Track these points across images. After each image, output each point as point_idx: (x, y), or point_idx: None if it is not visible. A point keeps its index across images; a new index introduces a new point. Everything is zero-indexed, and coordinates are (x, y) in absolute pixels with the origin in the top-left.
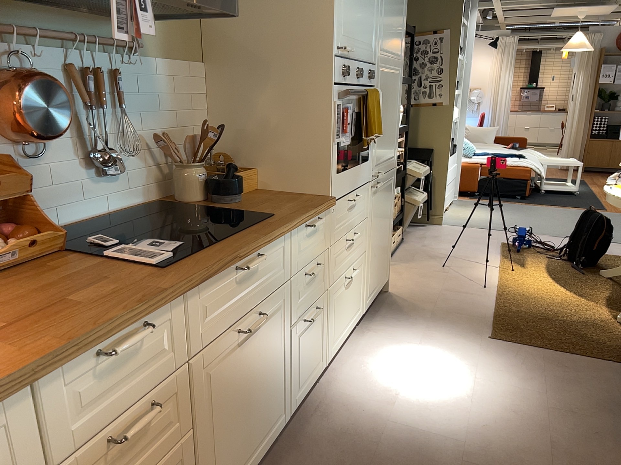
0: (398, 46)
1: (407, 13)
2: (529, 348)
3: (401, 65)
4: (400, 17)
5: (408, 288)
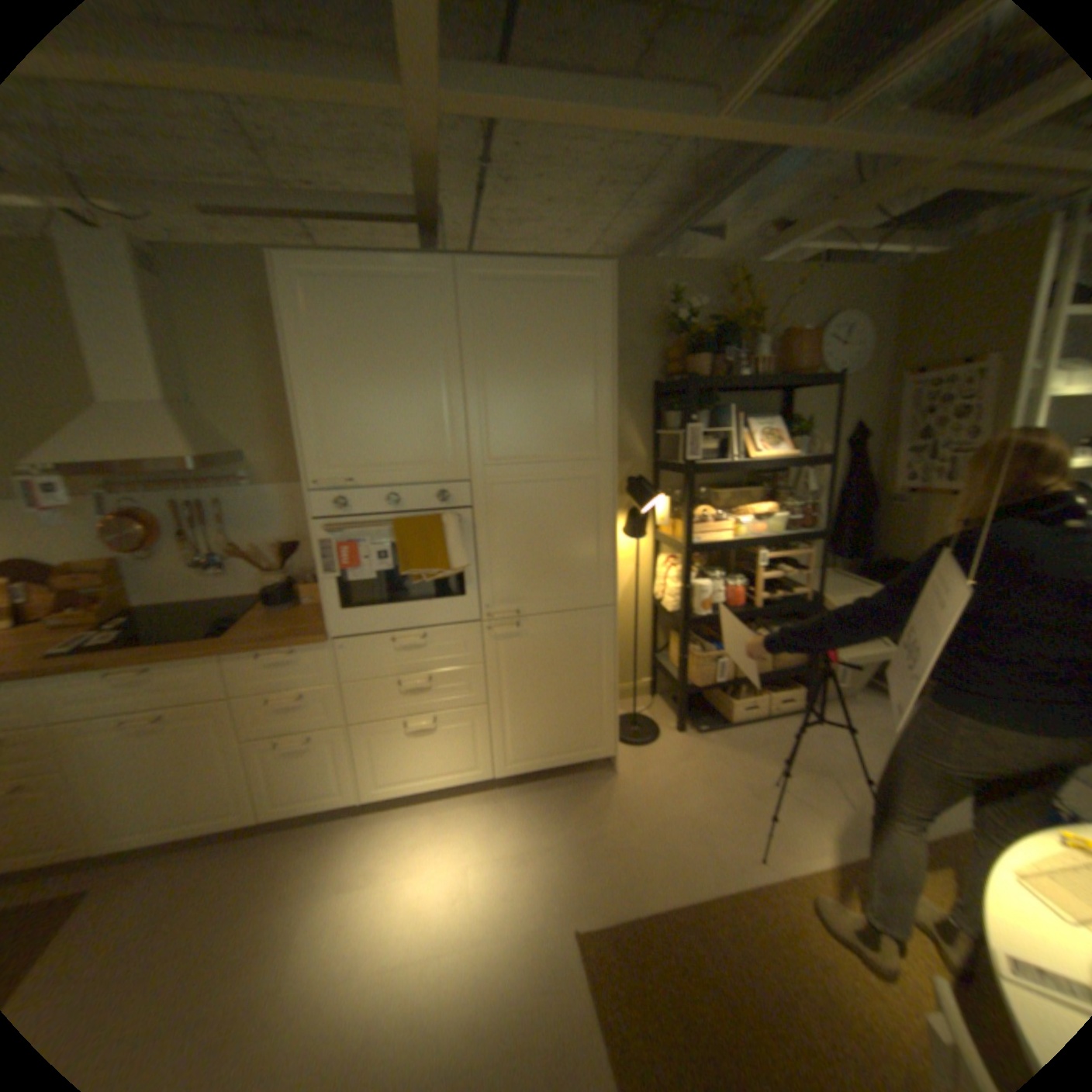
0: (572, 442)
1: (617, 389)
2: (590, 1012)
3: (599, 466)
4: (571, 404)
5: (647, 787)
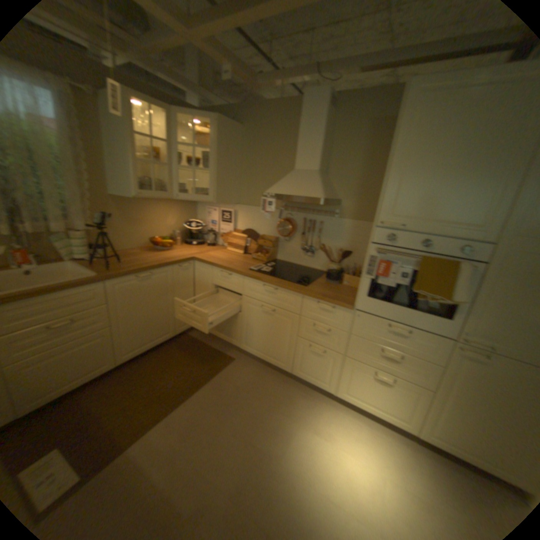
0: None
1: None
2: None
3: None
4: None
5: None
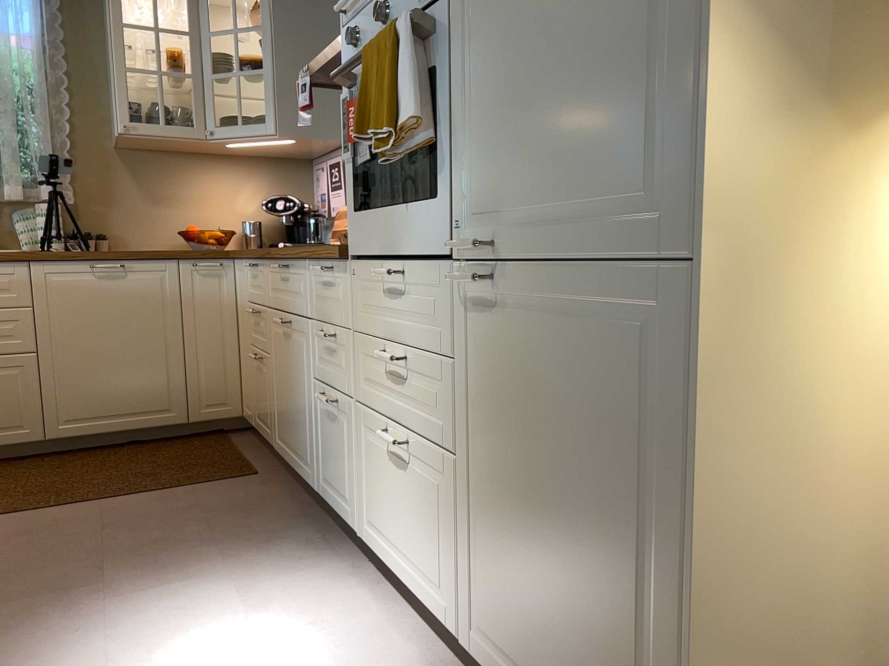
0: None
1: None
2: None
3: None
4: None
5: None
